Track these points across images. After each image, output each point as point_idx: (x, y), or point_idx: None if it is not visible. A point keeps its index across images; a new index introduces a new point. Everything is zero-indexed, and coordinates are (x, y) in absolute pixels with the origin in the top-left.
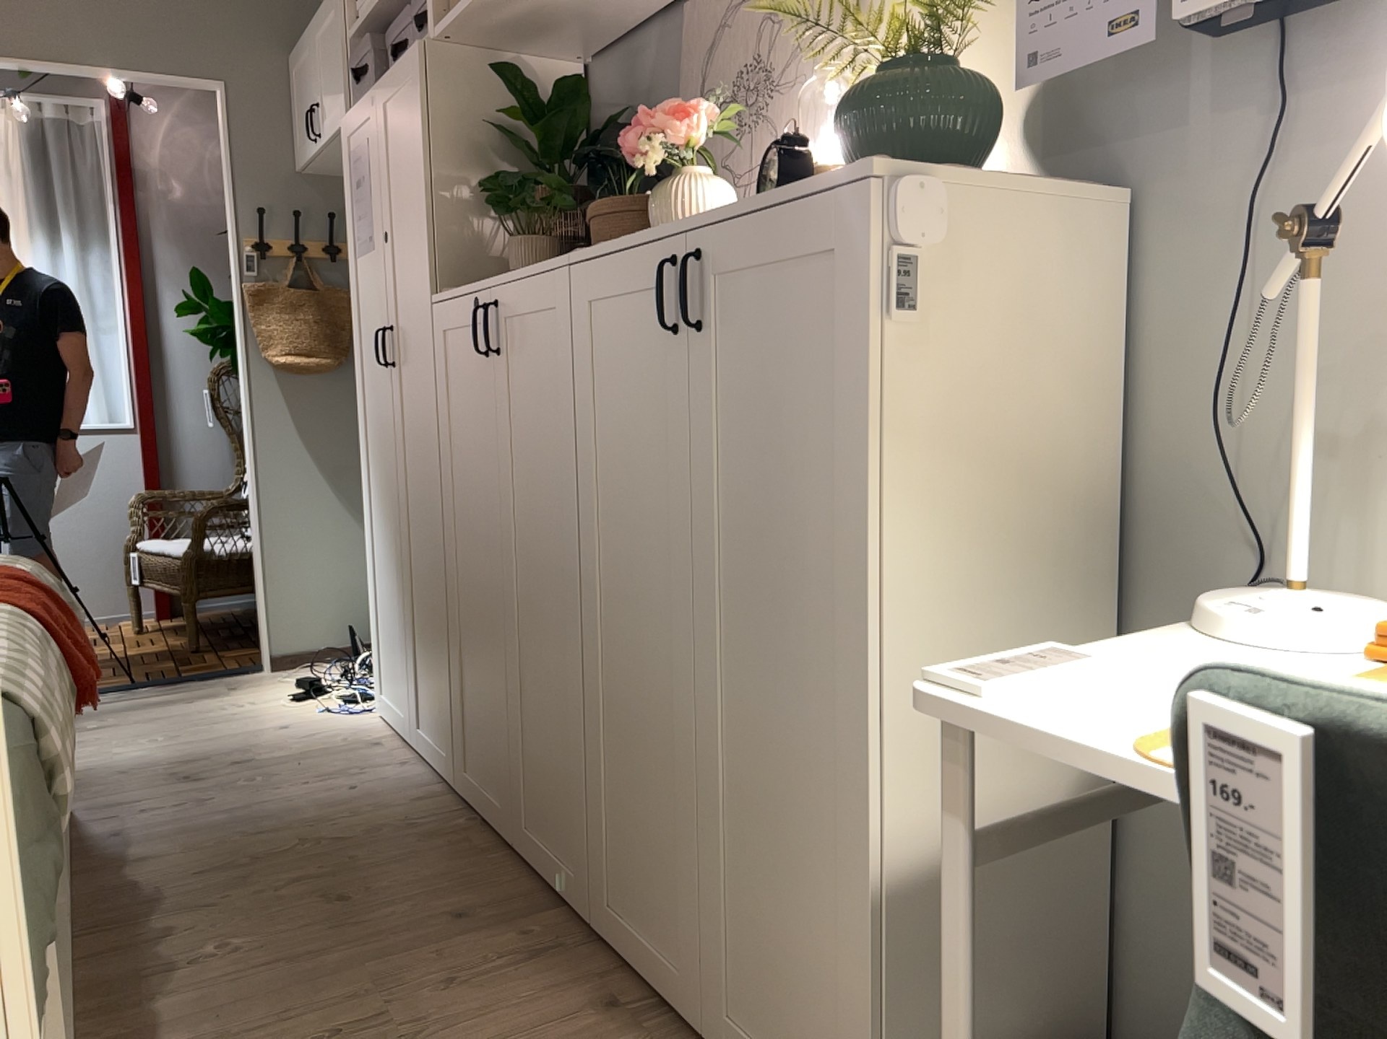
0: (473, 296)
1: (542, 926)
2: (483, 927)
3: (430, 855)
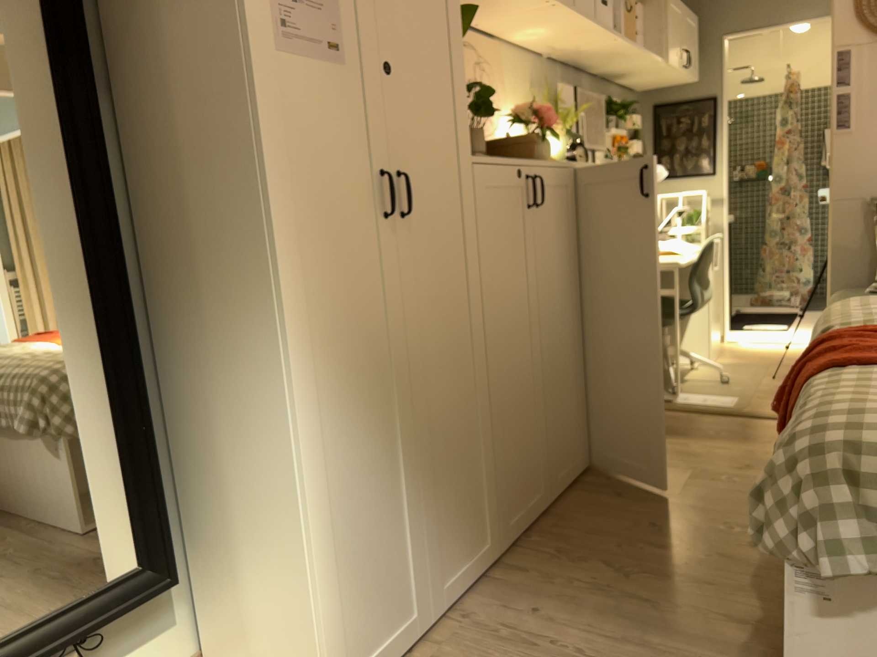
0: (518, 166)
1: (594, 480)
2: (613, 490)
3: (577, 531)
